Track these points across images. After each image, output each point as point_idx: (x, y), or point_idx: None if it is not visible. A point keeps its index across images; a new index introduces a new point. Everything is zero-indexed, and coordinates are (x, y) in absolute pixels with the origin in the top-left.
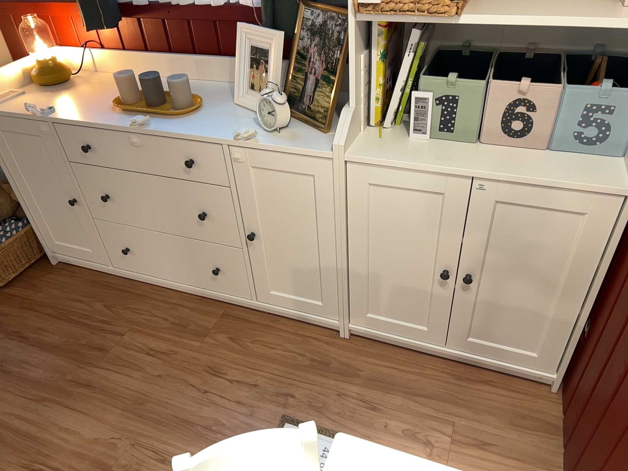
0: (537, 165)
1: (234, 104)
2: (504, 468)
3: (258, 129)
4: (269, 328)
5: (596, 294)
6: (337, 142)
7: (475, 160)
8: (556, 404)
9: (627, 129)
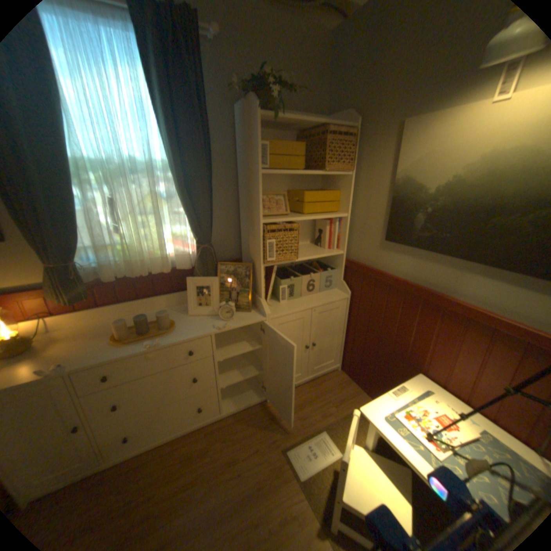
0: (322, 296)
1: (183, 315)
2: (355, 404)
3: (217, 321)
4: (235, 424)
5: (347, 329)
6: (266, 312)
7: (307, 301)
8: (345, 375)
9: (337, 279)
